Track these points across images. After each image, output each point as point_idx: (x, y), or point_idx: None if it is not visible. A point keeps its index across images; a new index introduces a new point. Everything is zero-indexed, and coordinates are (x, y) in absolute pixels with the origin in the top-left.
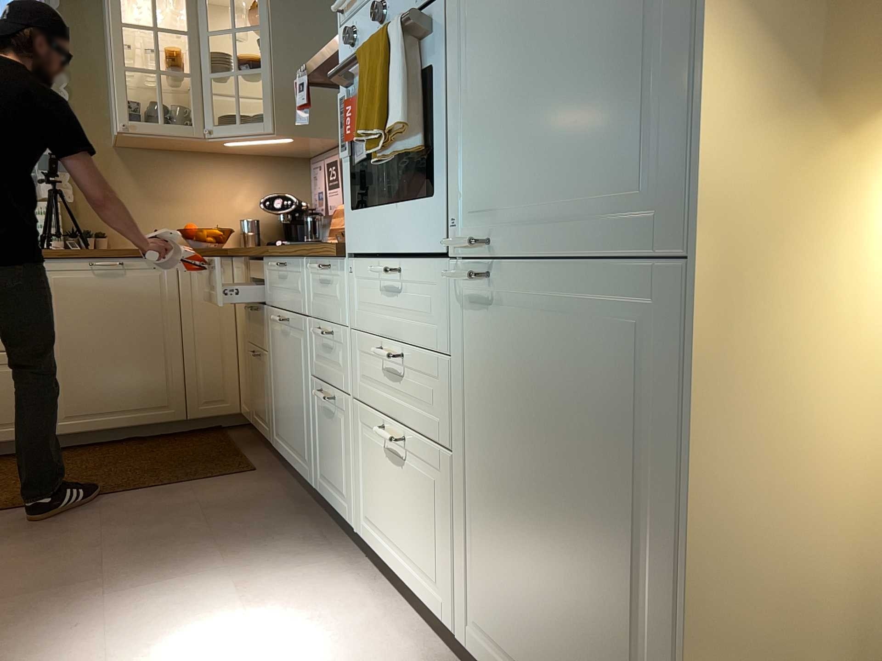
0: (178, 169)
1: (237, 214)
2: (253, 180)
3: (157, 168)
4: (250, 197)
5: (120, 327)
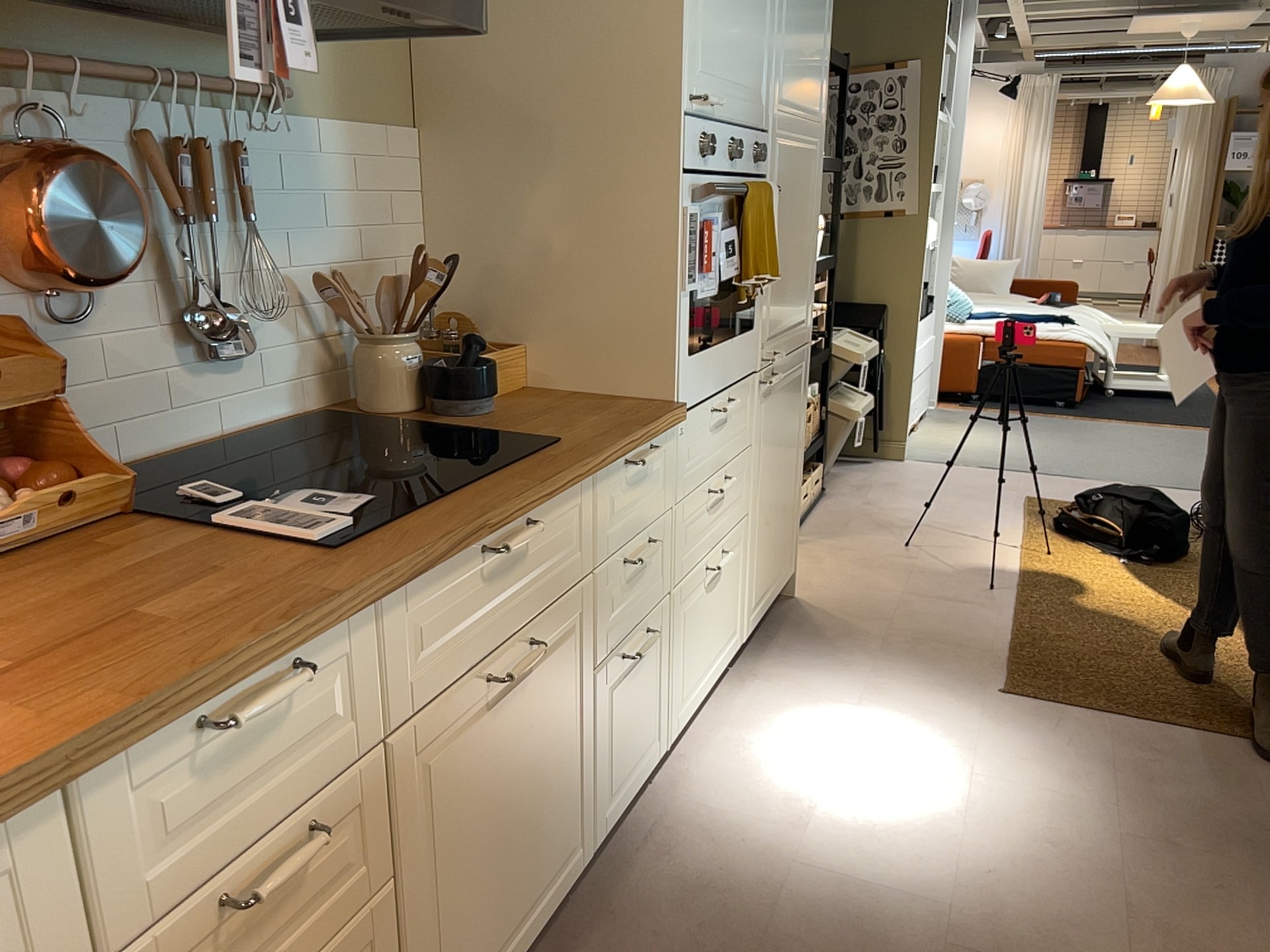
0: None
1: None
2: None
3: None
4: None
5: None
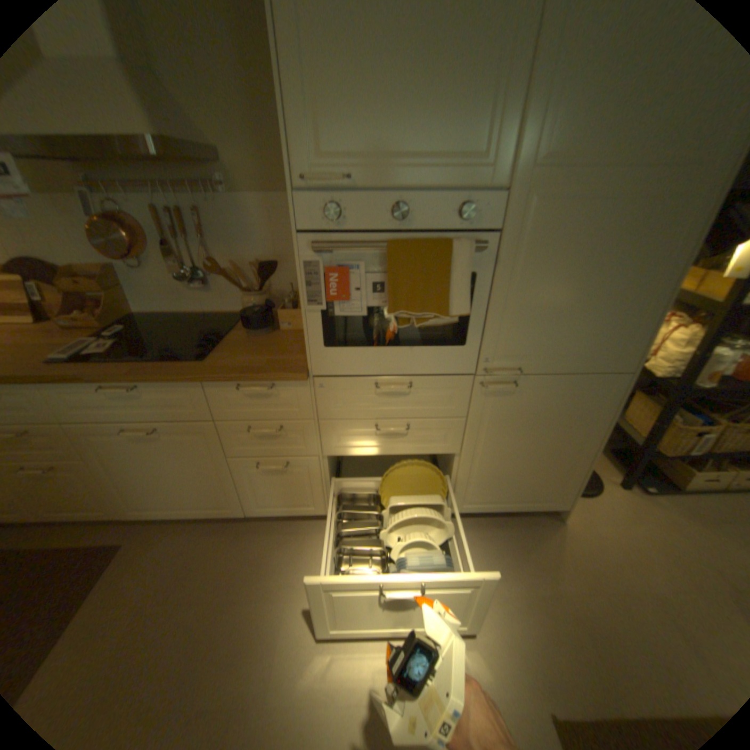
0: None
1: None
2: None
3: None
4: None
5: None
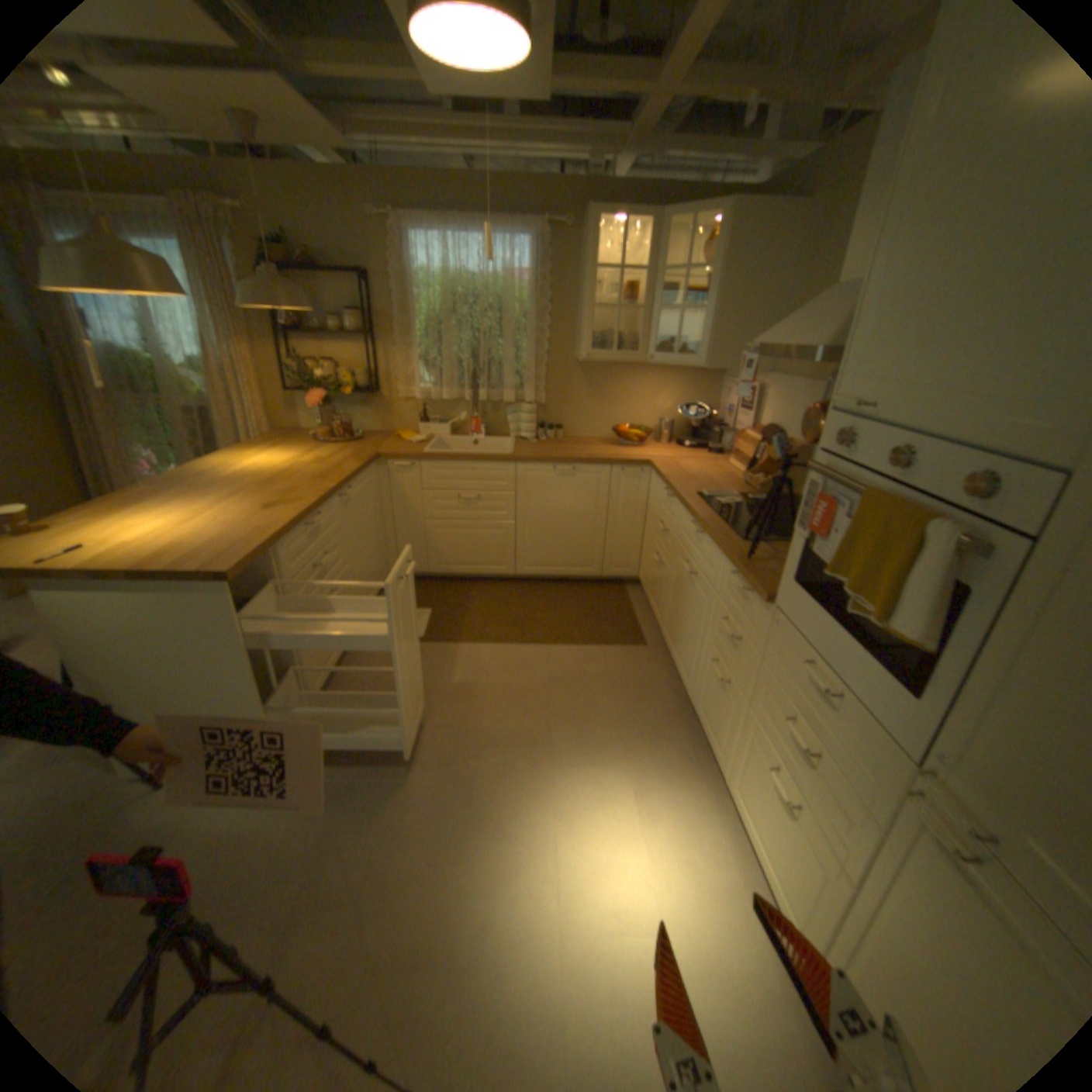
0: (617, 376)
1: (656, 414)
2: (674, 385)
3: (603, 375)
4: (668, 400)
5: (566, 512)
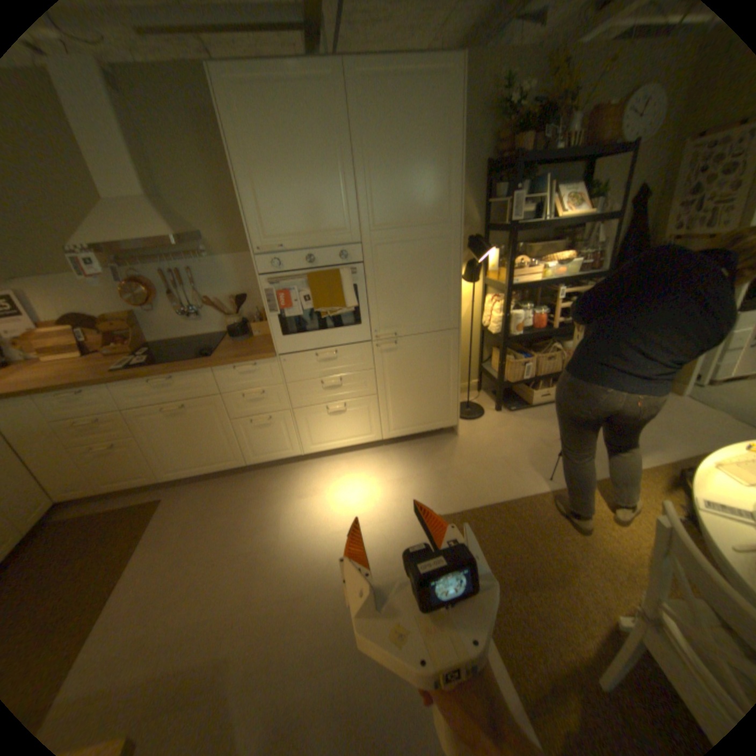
0: None
1: None
2: None
3: None
4: None
5: None
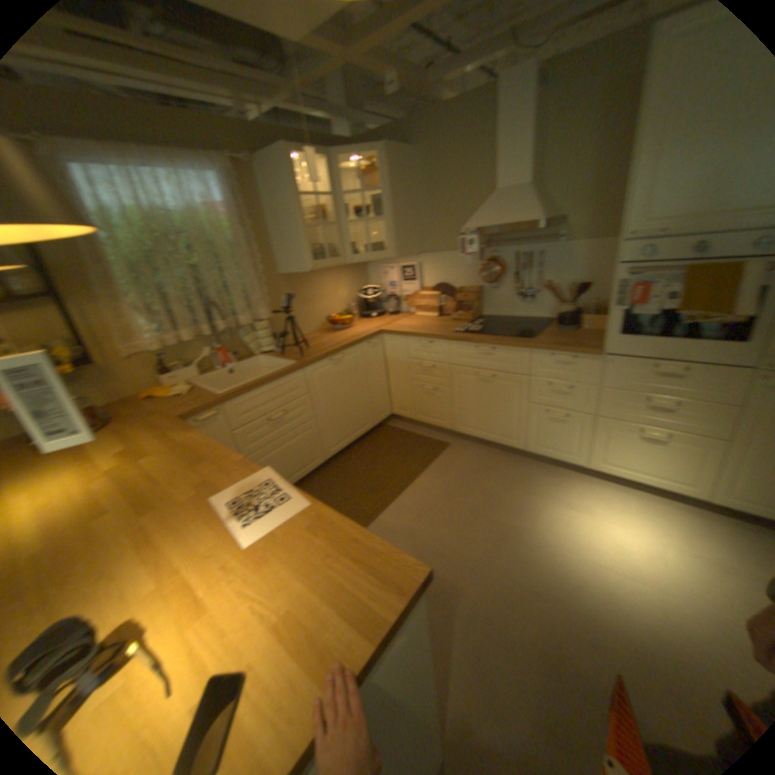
0: (308, 282)
1: (338, 303)
2: (342, 280)
3: (299, 284)
4: (342, 291)
5: (343, 391)
